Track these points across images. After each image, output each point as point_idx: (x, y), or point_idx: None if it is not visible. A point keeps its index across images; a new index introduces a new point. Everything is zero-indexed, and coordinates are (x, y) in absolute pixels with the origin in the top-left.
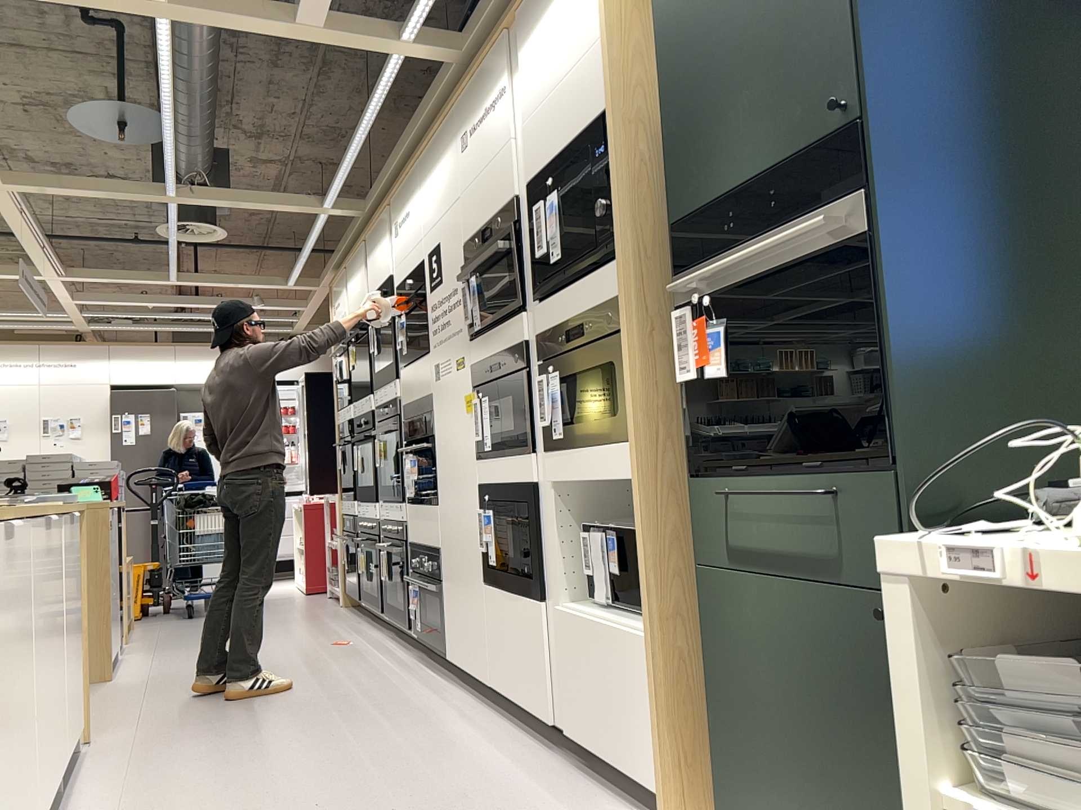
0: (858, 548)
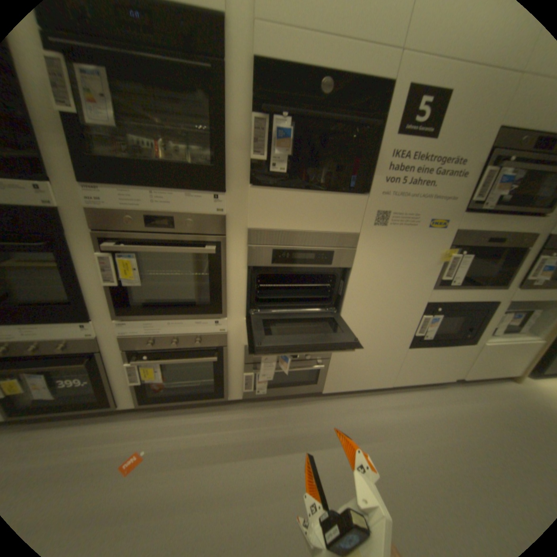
0: None
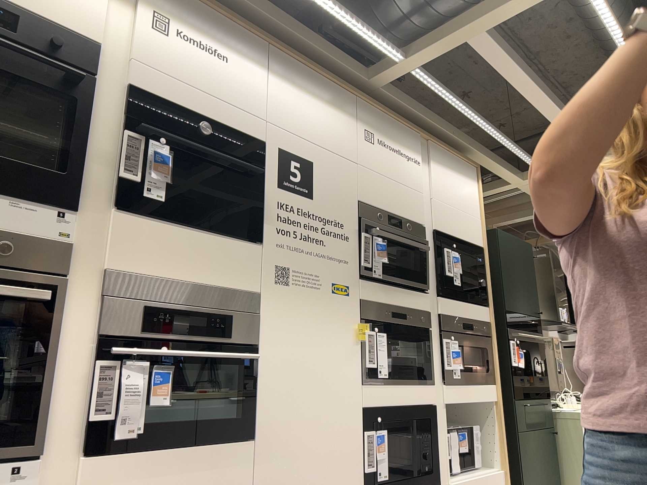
0: (543, 417)
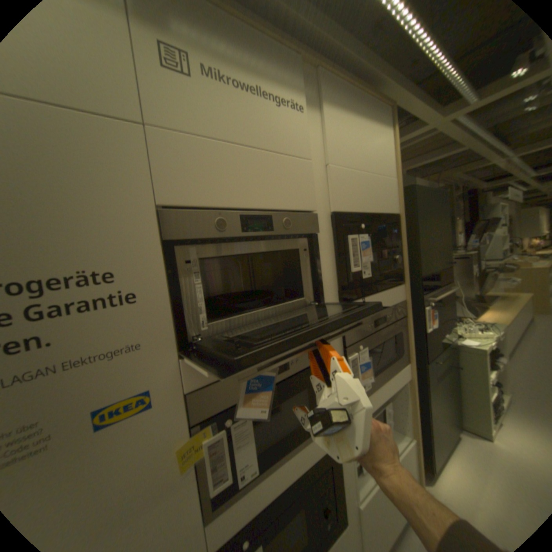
0: (452, 360)
